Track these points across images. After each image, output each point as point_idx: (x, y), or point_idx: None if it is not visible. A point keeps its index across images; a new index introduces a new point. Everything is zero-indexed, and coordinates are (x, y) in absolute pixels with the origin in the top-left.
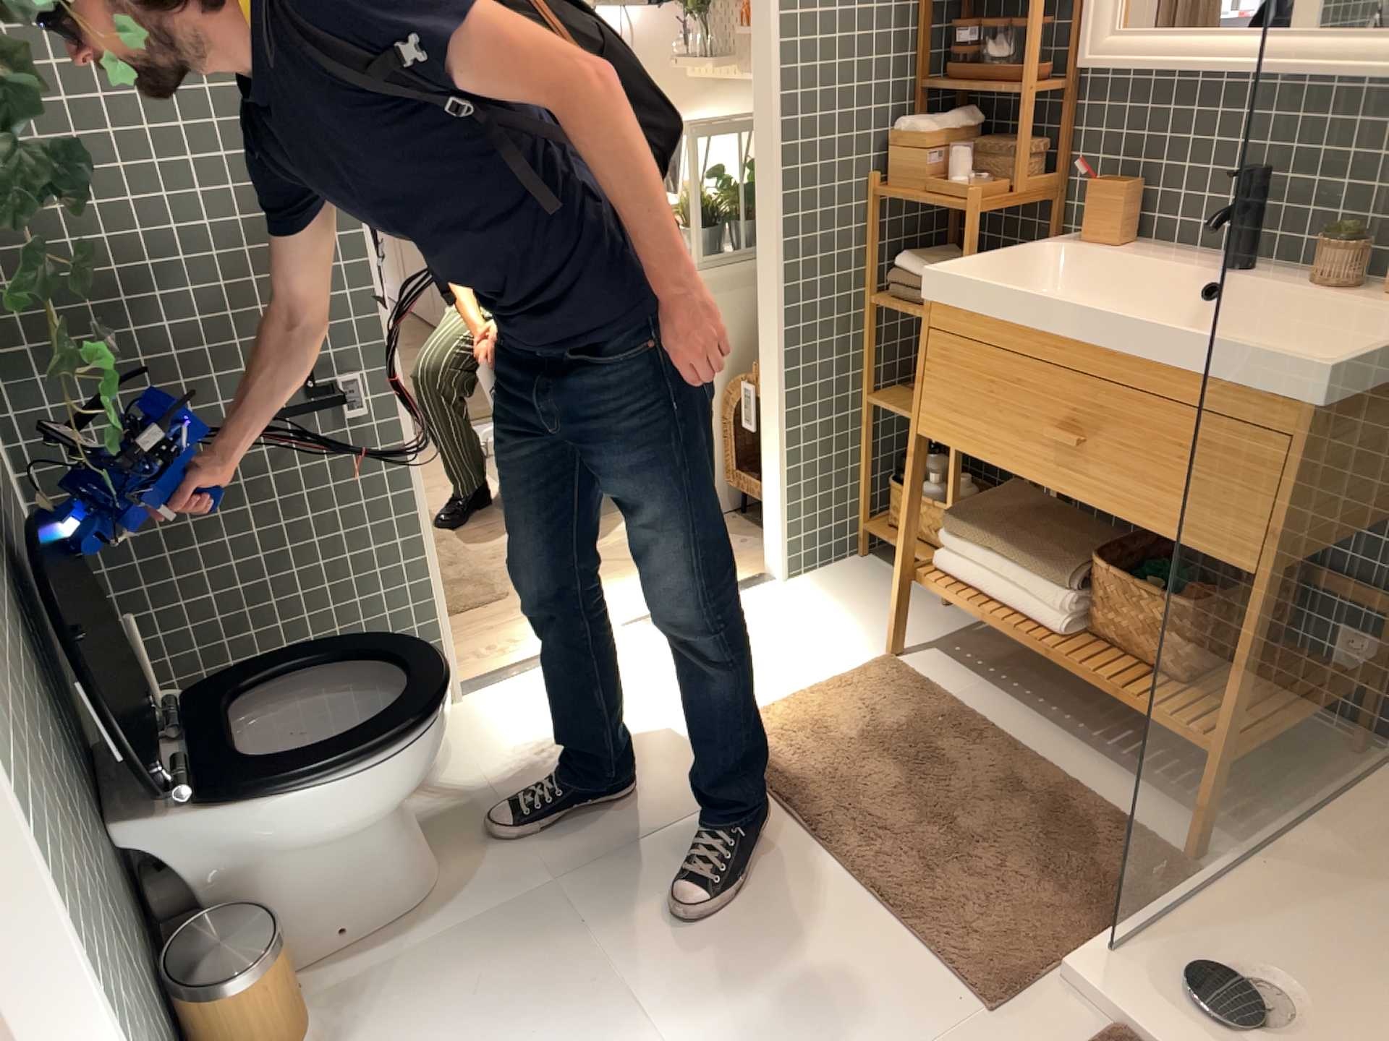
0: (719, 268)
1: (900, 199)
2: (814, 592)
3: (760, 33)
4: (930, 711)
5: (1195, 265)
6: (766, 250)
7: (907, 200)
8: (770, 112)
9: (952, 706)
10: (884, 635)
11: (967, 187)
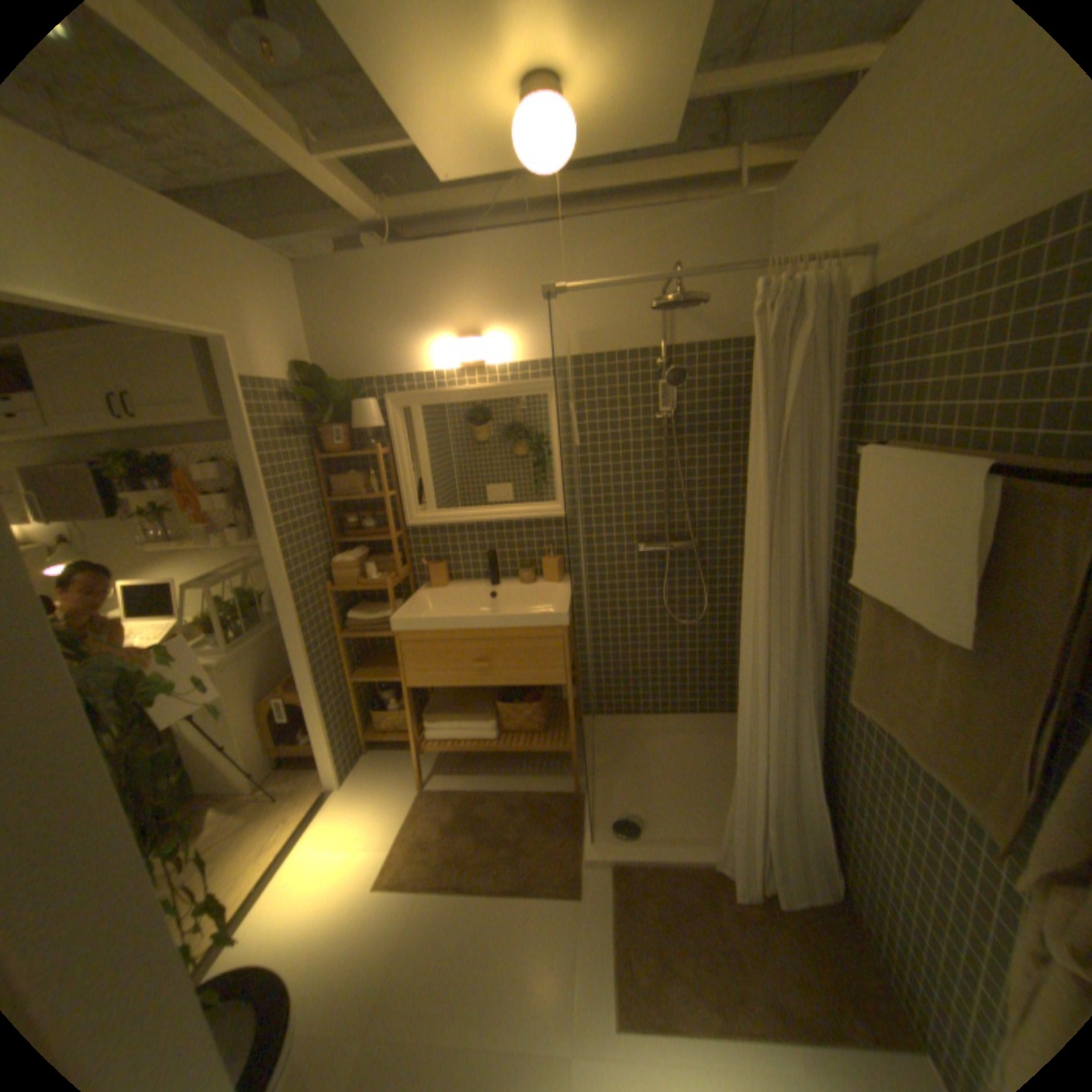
0: (234, 648)
1: (345, 589)
2: (355, 784)
3: (261, 535)
4: (454, 802)
5: (476, 584)
6: (287, 633)
7: (350, 589)
8: (276, 569)
9: (460, 794)
10: (406, 783)
11: (383, 578)
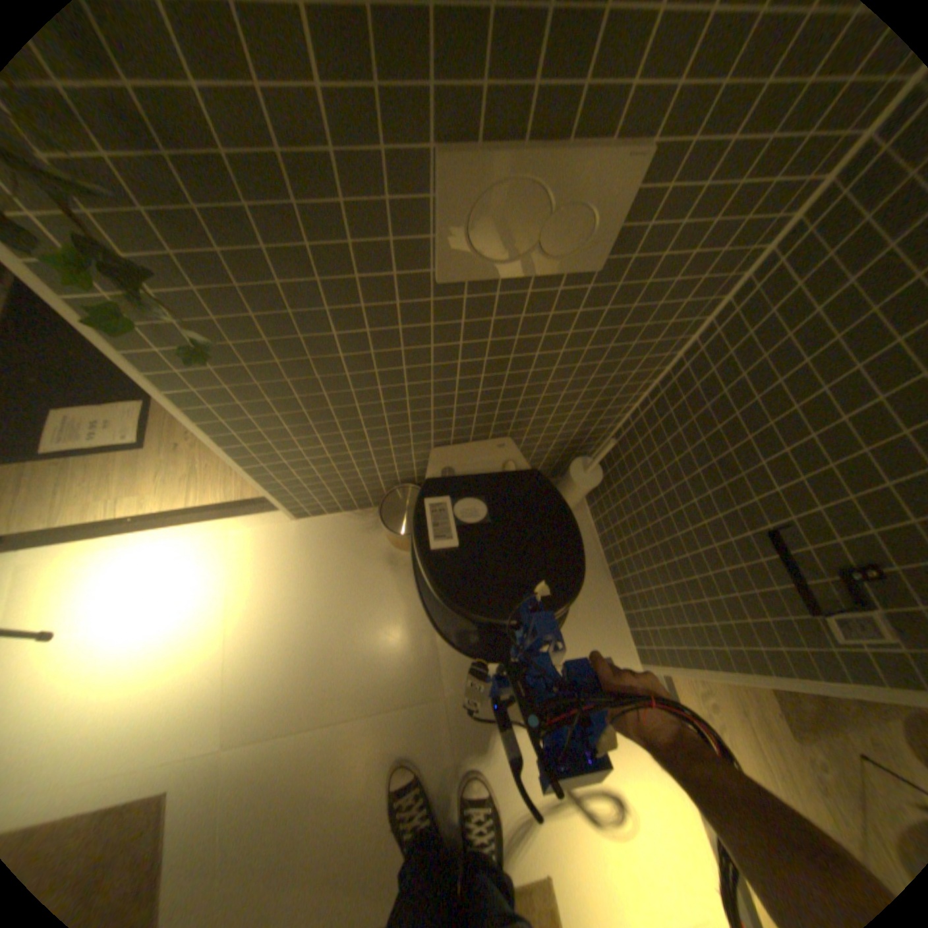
0: None
1: None
2: None
3: None
4: None
5: None
6: None
7: None
8: None
9: None
10: None
11: None
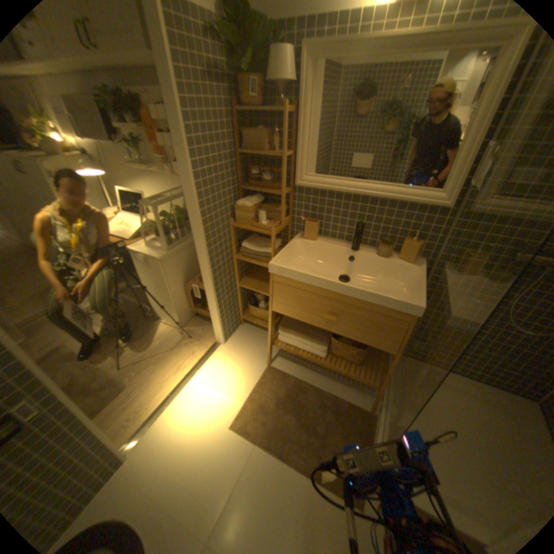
0: (172, 248)
1: (242, 227)
2: (233, 345)
3: (182, 176)
4: (288, 385)
5: (339, 244)
6: (198, 253)
7: (245, 228)
8: (192, 206)
9: (293, 380)
10: (262, 357)
11: (270, 227)
